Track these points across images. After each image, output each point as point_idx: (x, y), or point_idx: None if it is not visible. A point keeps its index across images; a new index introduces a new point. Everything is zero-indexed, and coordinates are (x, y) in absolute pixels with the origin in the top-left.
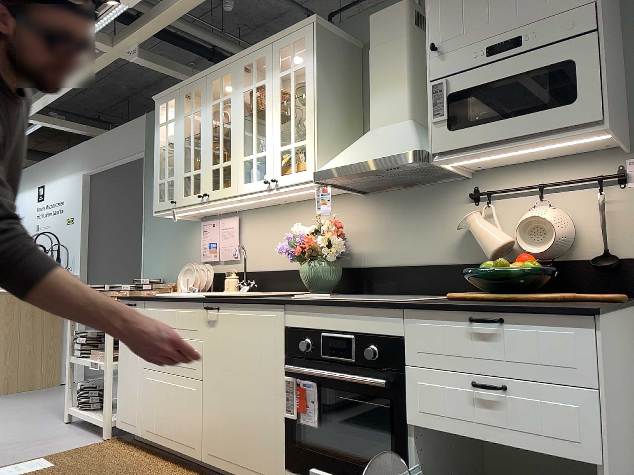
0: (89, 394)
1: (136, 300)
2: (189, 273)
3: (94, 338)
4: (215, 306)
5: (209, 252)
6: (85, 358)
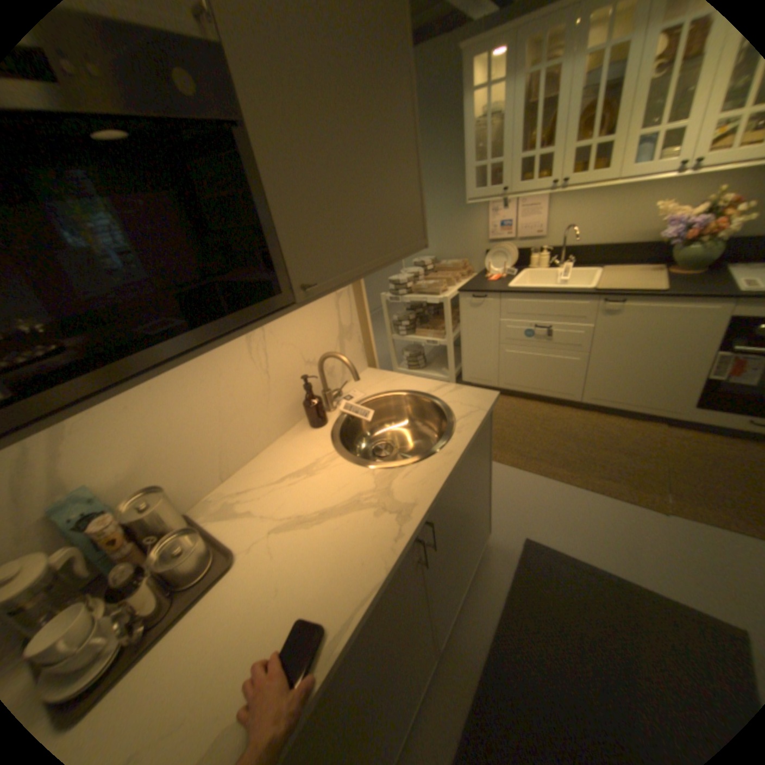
0: (417, 360)
1: (491, 293)
2: (499, 256)
3: (411, 320)
4: (622, 299)
5: (503, 230)
6: (412, 337)
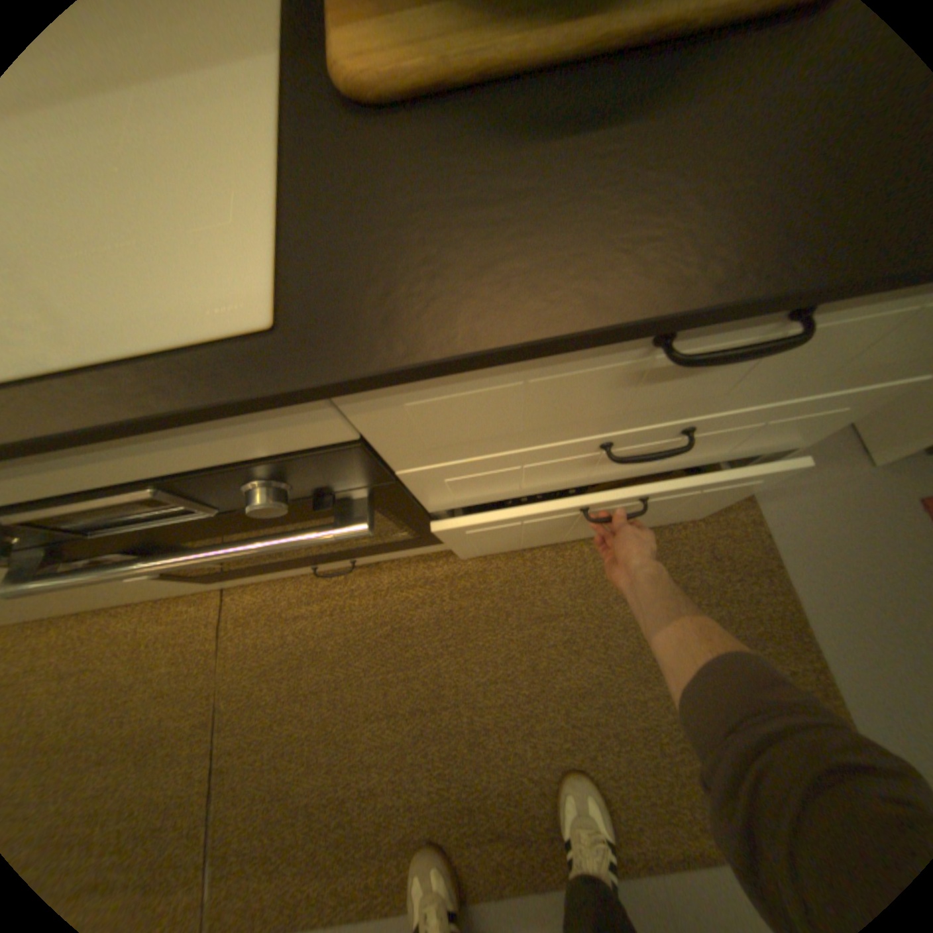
0: None
1: None
2: None
3: None
4: None
5: None
6: None
